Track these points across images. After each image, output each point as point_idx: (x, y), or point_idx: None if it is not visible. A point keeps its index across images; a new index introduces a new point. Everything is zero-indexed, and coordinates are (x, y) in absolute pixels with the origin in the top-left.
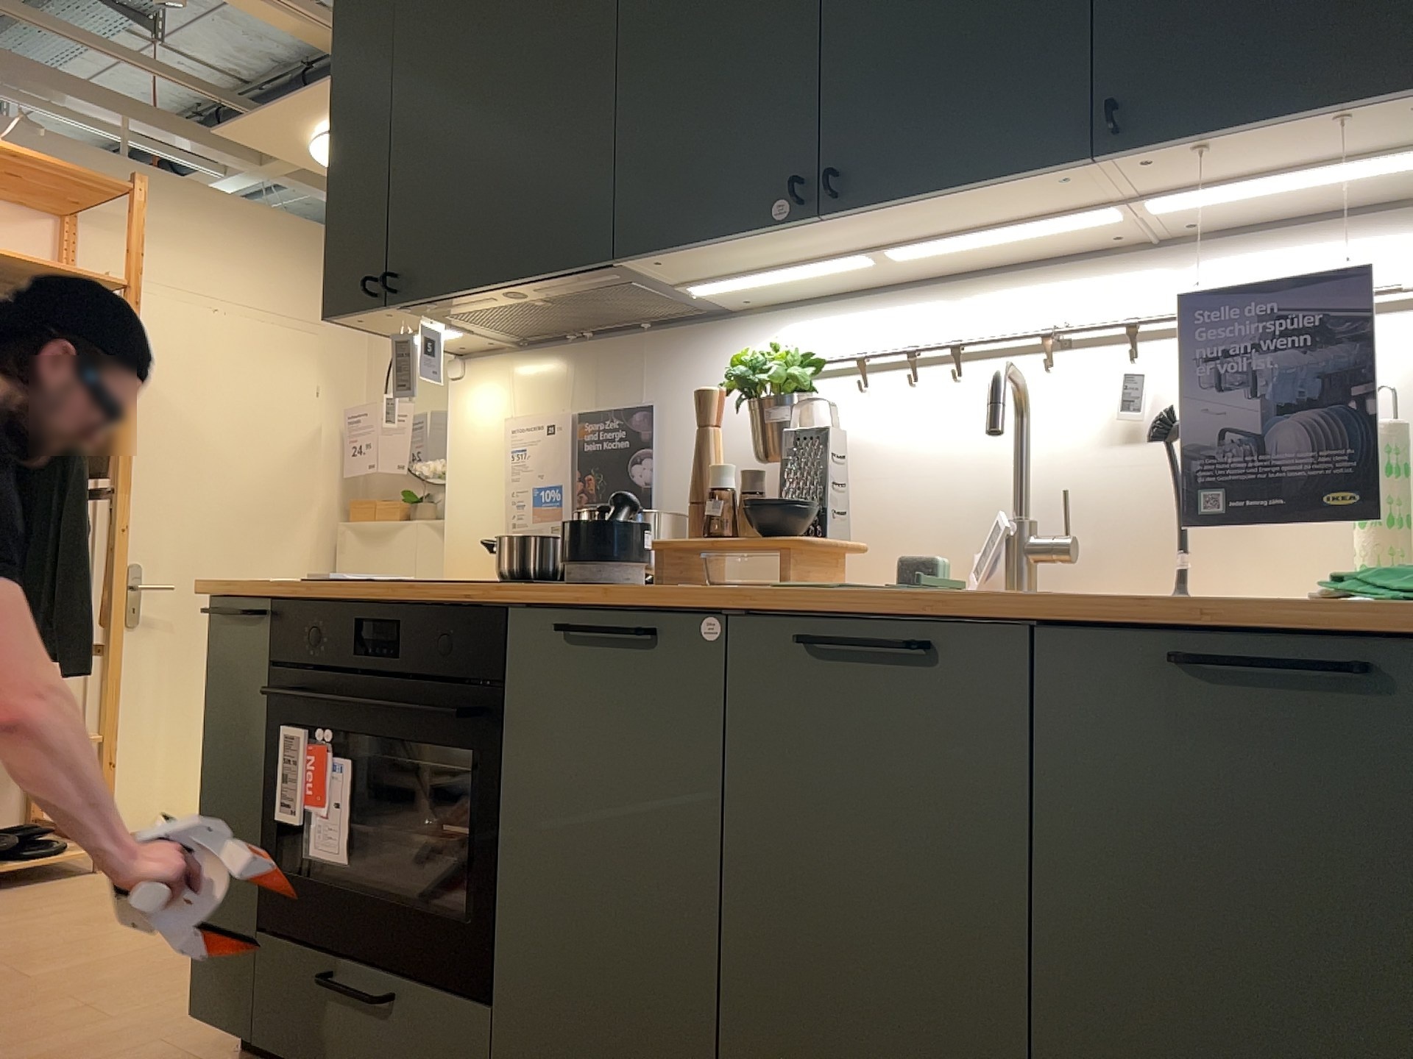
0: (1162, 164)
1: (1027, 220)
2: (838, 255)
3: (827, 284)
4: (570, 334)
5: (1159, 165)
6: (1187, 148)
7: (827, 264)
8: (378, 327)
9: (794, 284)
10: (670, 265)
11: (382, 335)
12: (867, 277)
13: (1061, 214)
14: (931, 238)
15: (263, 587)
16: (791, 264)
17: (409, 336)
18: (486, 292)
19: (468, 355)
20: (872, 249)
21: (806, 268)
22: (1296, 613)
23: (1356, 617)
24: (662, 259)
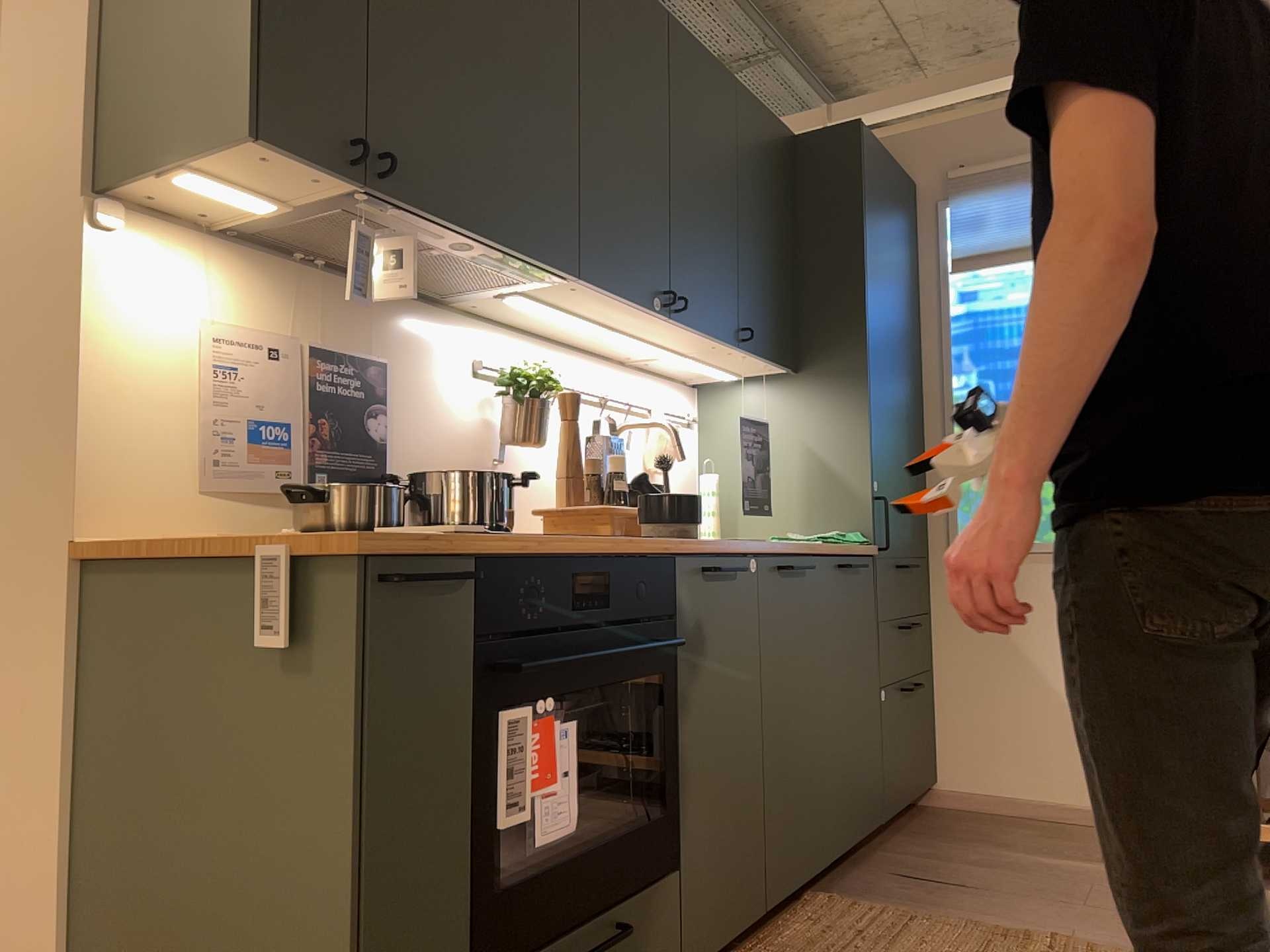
0: (731, 353)
1: (664, 345)
2: (602, 322)
3: (524, 318)
4: (305, 254)
5: (730, 353)
6: (747, 354)
7: (590, 322)
8: (238, 165)
9: (521, 312)
10: (565, 289)
11: (193, 163)
12: (546, 325)
13: (673, 348)
14: (635, 335)
15: (478, 544)
16: (581, 314)
17: (371, 232)
18: (465, 235)
19: (123, 201)
20: (614, 327)
21: (578, 319)
22: (847, 549)
23: (854, 550)
24: (581, 287)
